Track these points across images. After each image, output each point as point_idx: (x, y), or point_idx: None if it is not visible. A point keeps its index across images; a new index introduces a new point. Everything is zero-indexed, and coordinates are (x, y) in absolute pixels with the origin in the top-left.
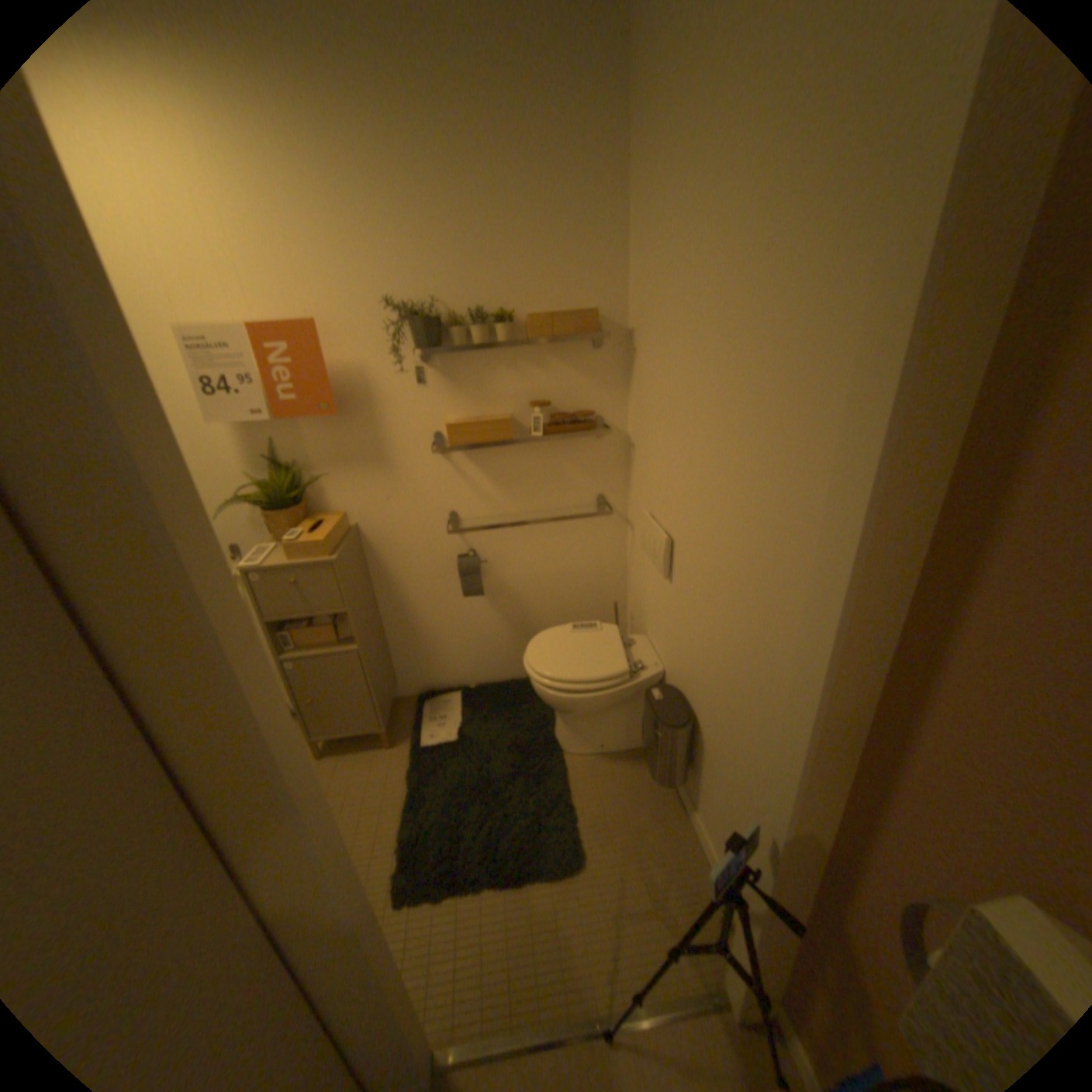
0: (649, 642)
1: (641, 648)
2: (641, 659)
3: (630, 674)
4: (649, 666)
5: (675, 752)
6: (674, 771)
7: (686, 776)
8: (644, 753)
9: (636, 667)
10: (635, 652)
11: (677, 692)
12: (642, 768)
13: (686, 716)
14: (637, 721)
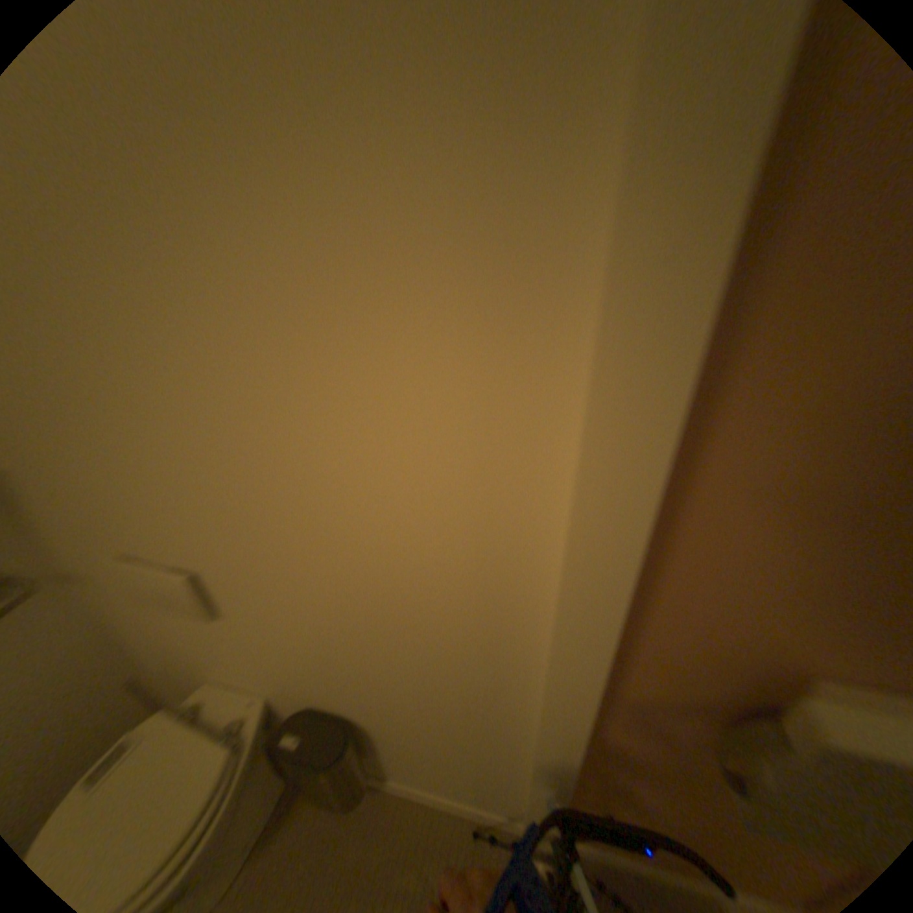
0: (209, 691)
1: (205, 708)
2: (218, 722)
3: (226, 758)
4: (237, 718)
5: (344, 774)
6: (350, 786)
7: (357, 771)
8: (285, 793)
9: (225, 739)
10: (202, 721)
11: (299, 718)
12: (298, 809)
13: (331, 733)
14: (259, 778)
